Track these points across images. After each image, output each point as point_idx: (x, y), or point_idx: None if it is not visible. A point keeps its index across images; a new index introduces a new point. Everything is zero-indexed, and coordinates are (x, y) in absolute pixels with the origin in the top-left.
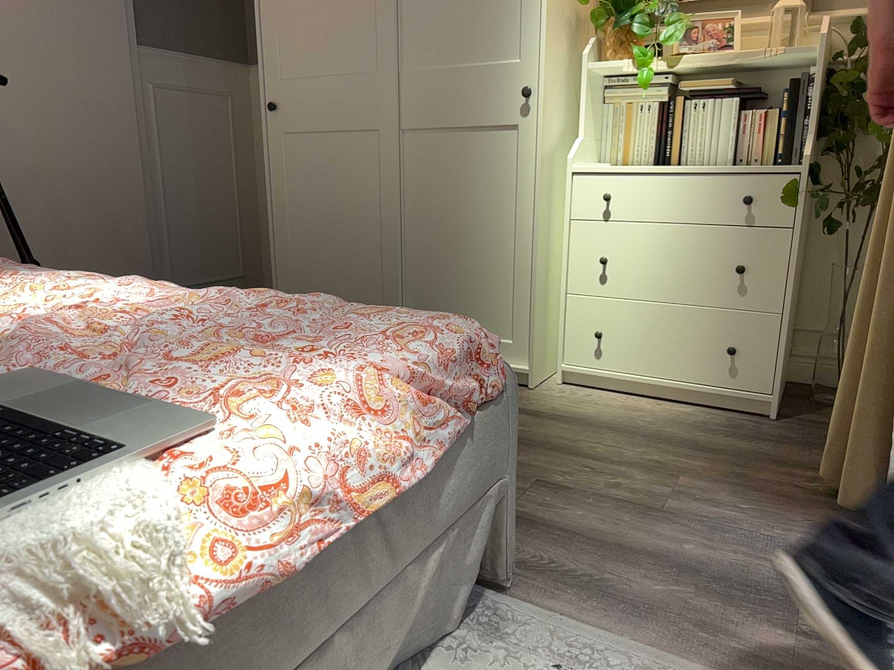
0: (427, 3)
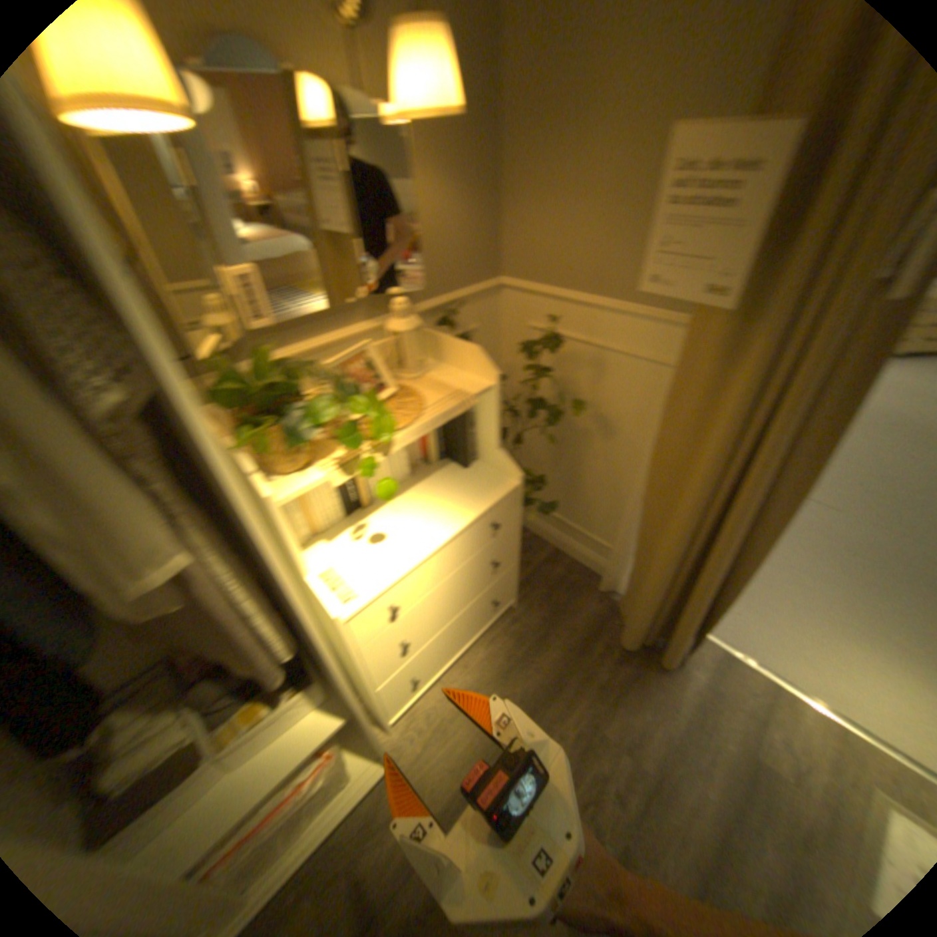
0: None
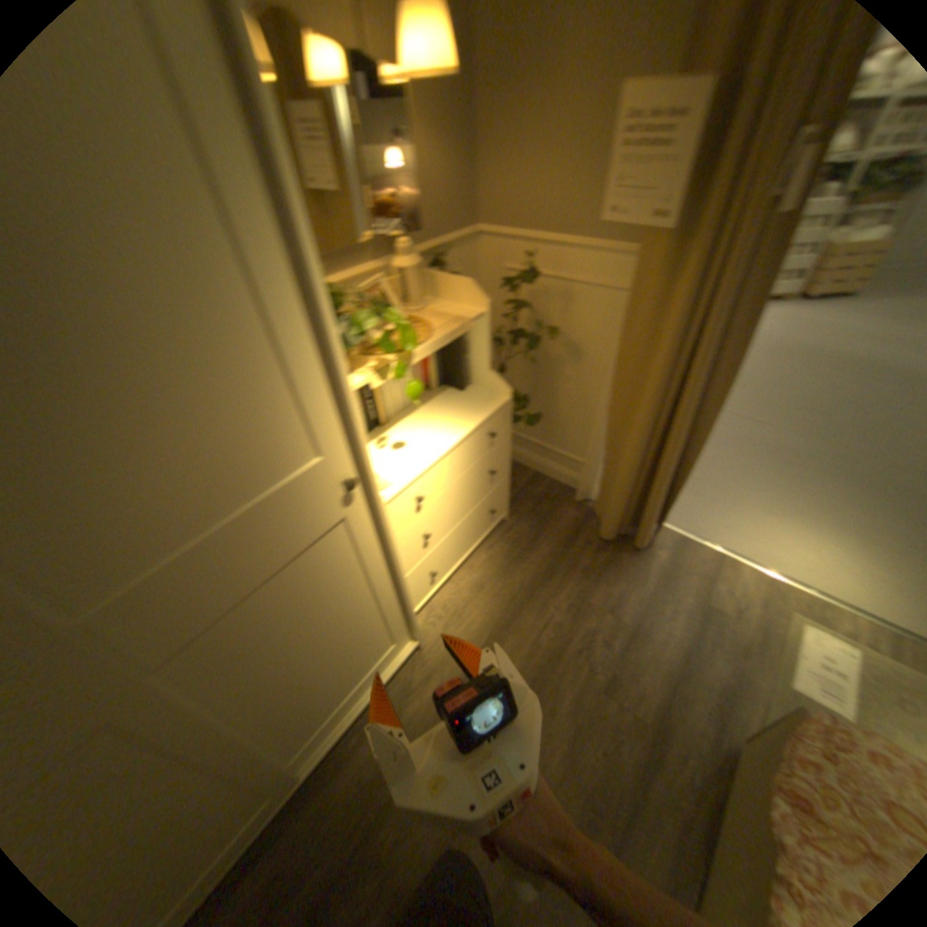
0: (69, 477)
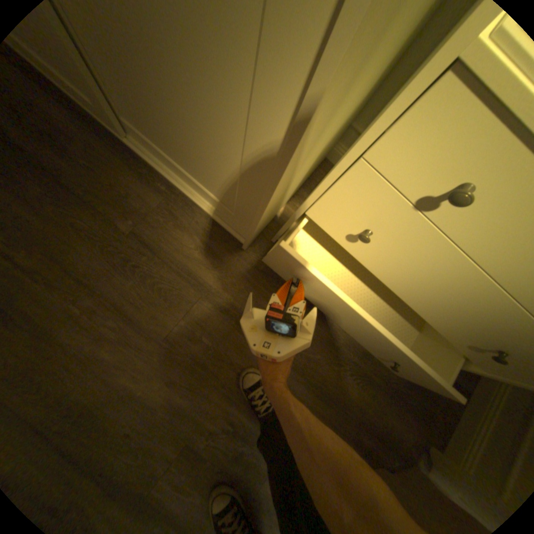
0: None
